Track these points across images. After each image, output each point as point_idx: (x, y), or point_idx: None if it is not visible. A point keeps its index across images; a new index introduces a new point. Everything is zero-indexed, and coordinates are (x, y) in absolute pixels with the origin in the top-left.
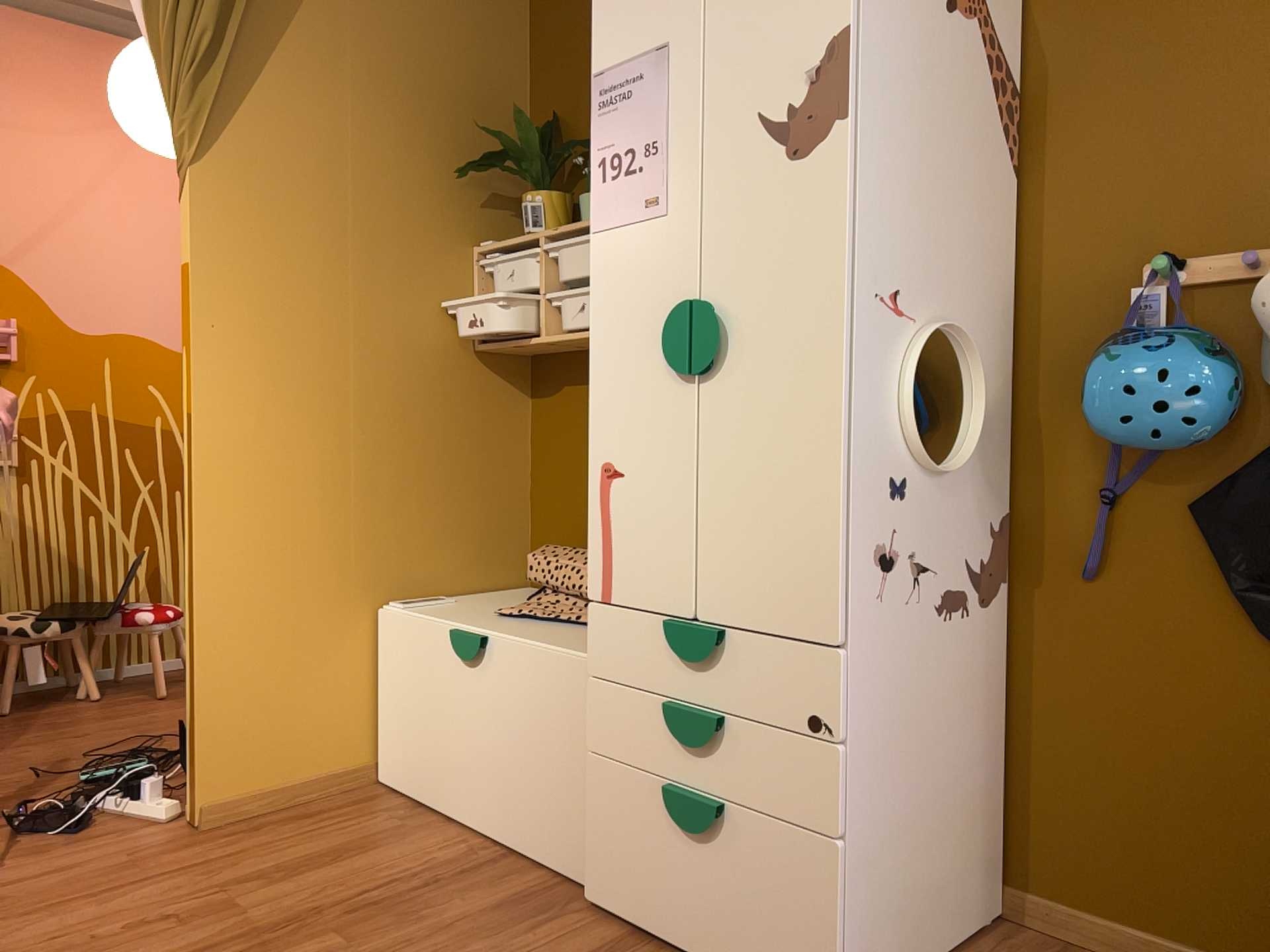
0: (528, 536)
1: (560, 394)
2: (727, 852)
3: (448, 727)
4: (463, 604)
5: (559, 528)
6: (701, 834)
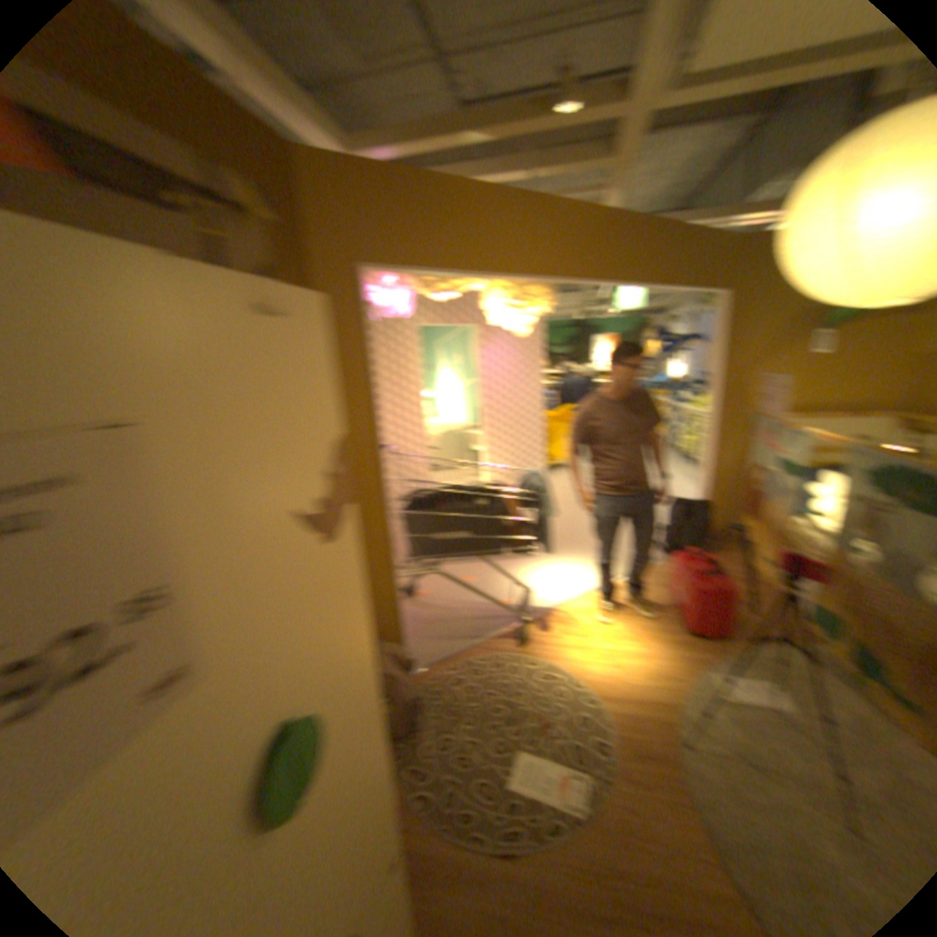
0: None
1: None
2: None
3: None
4: None
5: None
6: None
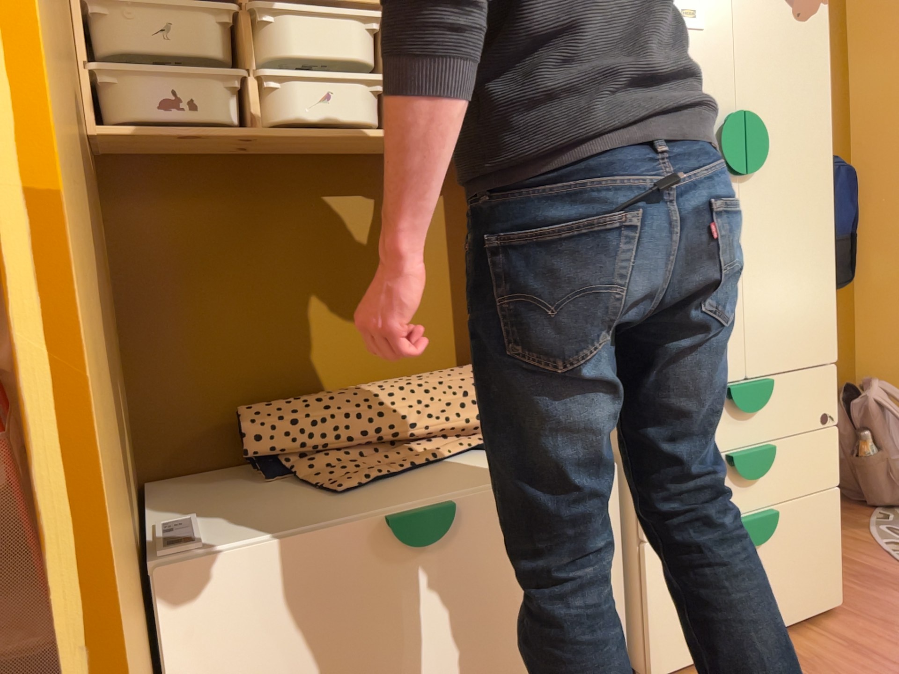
0: (130, 413)
1: (177, 213)
2: (775, 540)
3: (381, 655)
4: (220, 514)
5: (198, 388)
6: (769, 538)
